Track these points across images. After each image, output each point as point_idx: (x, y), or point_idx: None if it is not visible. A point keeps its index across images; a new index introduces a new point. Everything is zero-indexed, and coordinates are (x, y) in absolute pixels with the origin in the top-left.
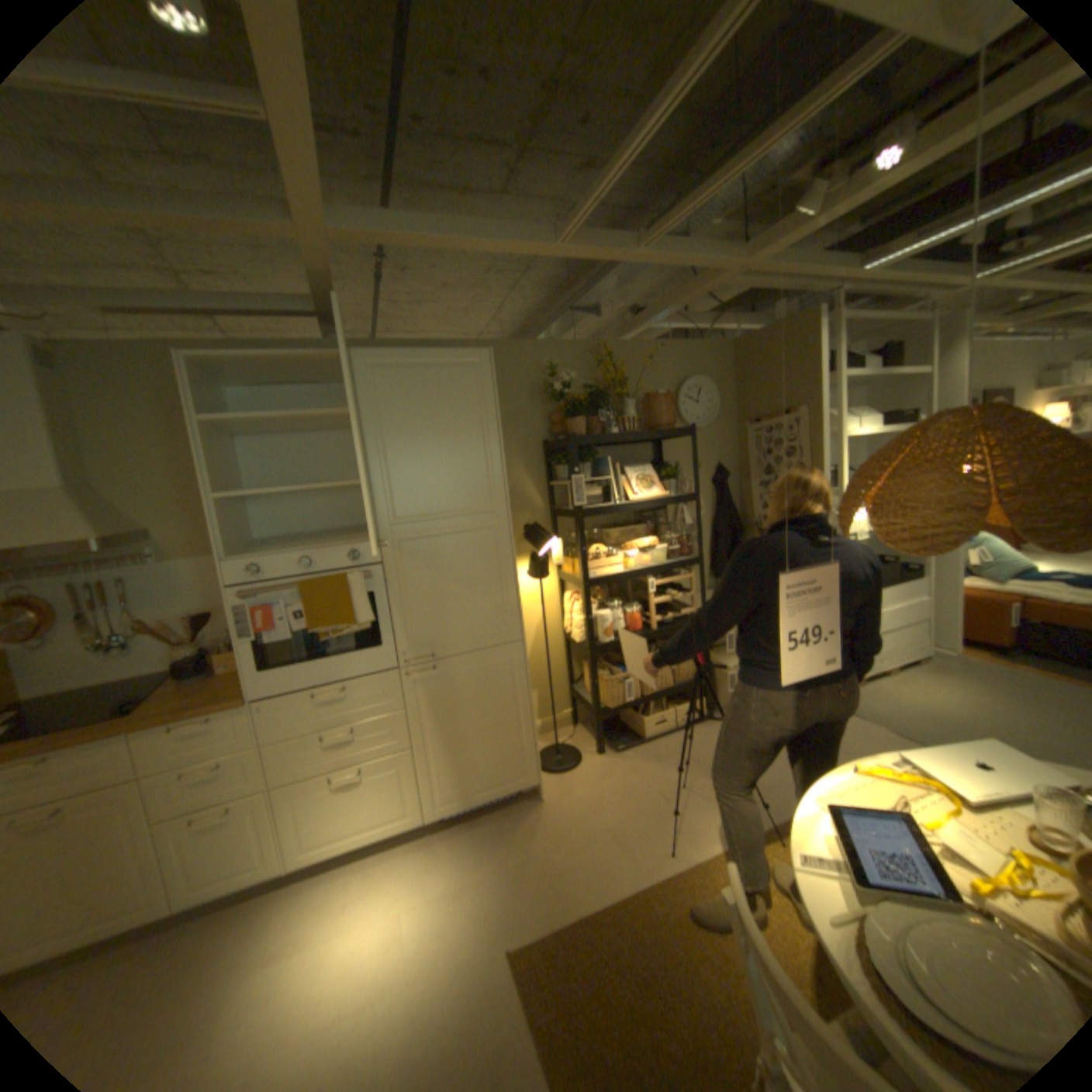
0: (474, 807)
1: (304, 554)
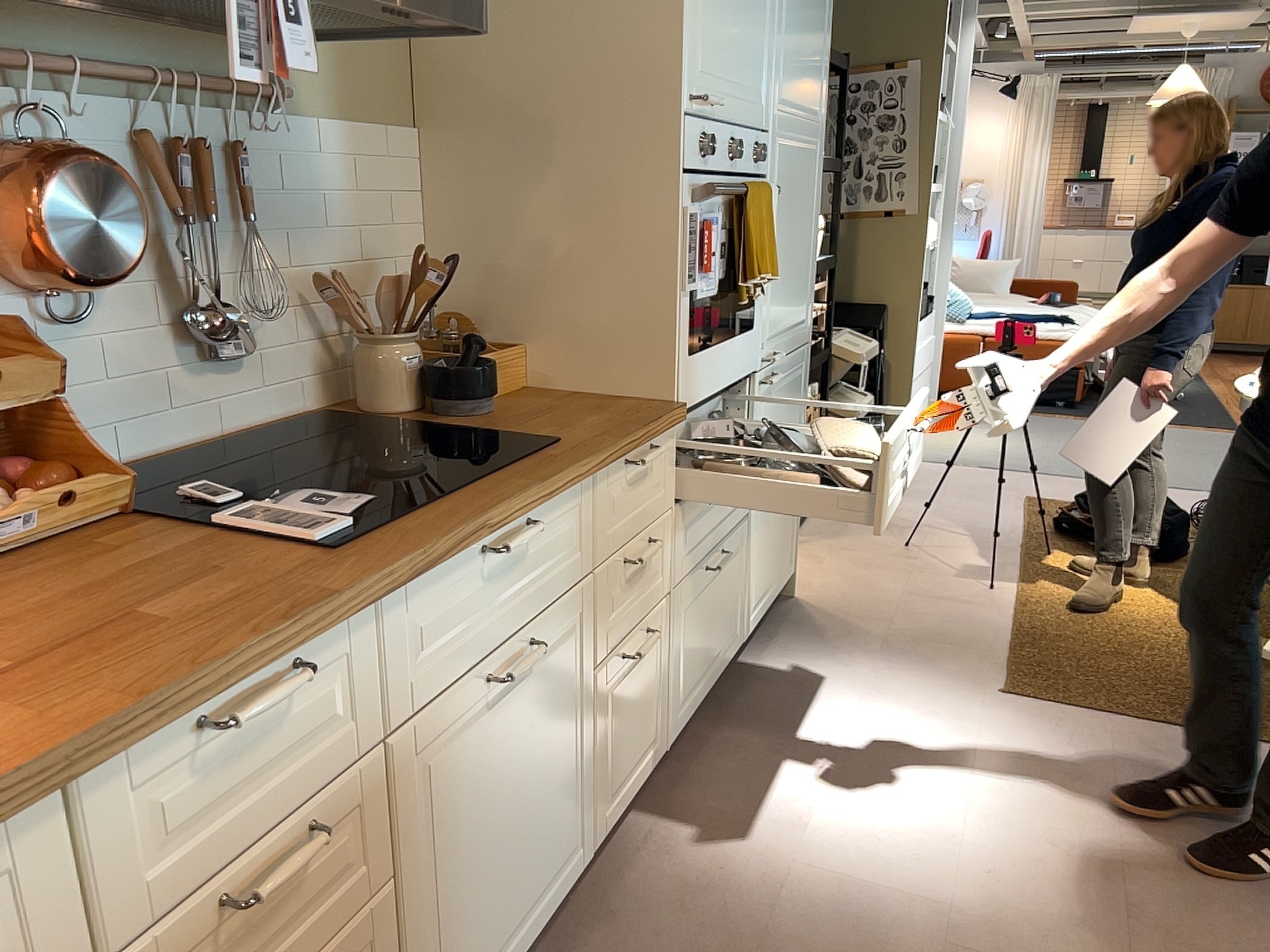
0: (767, 609)
1: (734, 134)
